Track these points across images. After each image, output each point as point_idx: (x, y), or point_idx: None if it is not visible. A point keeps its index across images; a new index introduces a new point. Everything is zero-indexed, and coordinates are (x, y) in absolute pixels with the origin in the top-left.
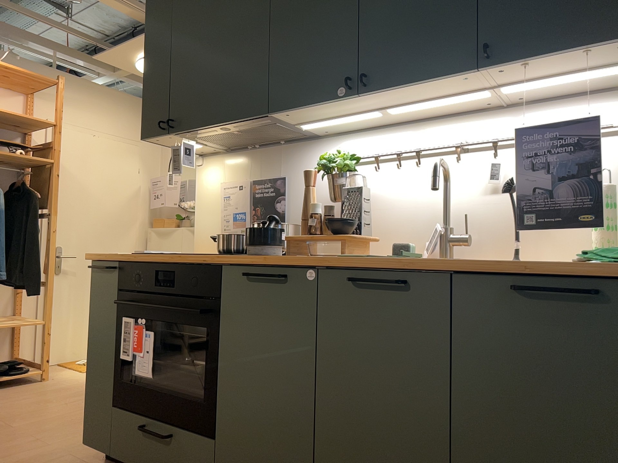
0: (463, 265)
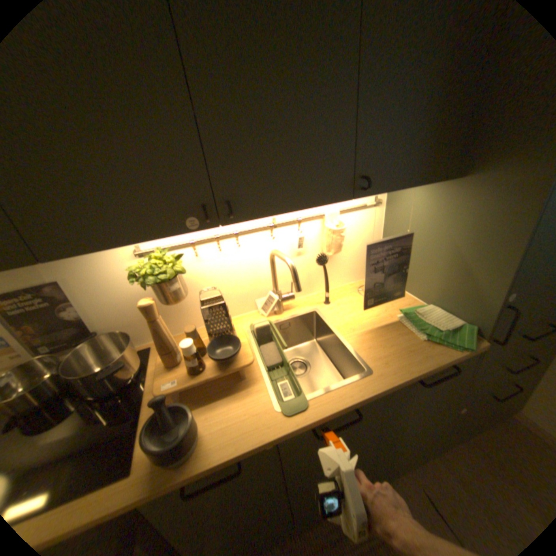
0: (400, 389)
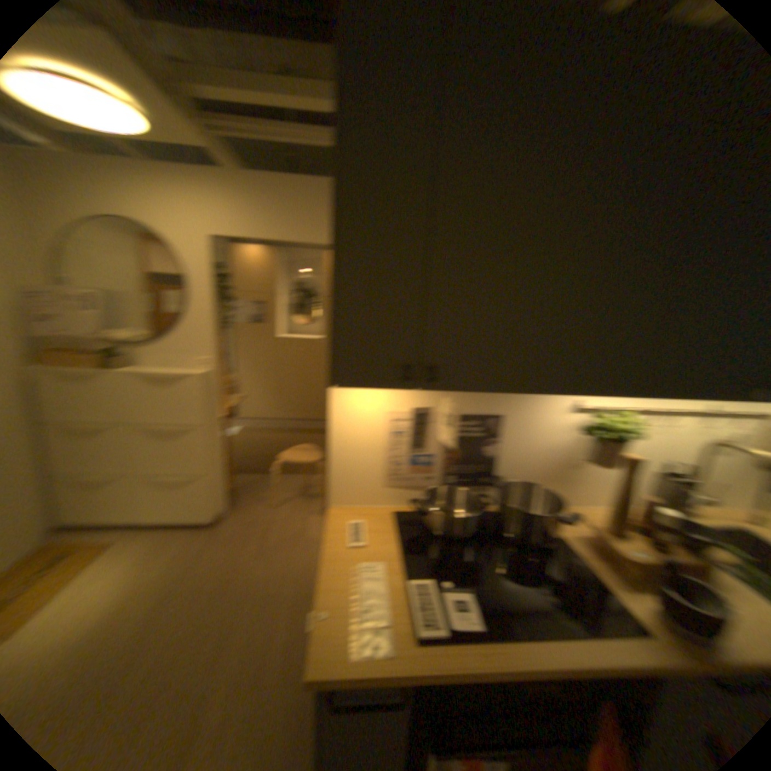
0: None
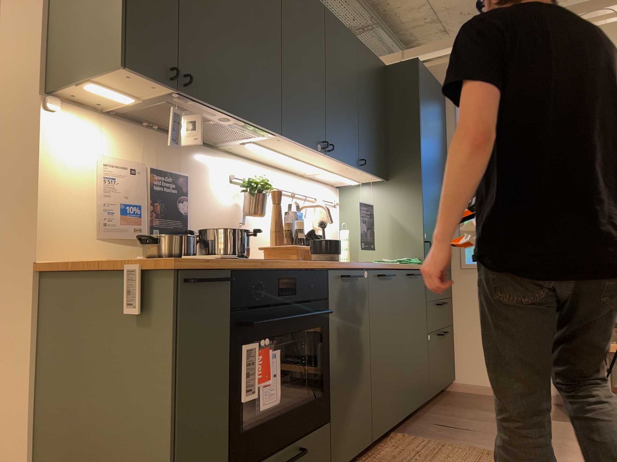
0: (404, 266)
